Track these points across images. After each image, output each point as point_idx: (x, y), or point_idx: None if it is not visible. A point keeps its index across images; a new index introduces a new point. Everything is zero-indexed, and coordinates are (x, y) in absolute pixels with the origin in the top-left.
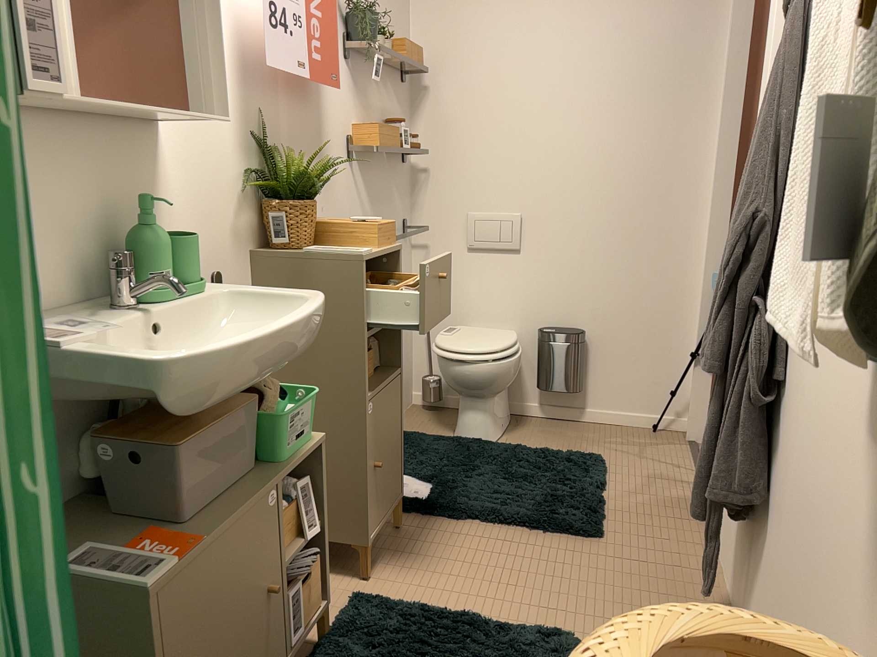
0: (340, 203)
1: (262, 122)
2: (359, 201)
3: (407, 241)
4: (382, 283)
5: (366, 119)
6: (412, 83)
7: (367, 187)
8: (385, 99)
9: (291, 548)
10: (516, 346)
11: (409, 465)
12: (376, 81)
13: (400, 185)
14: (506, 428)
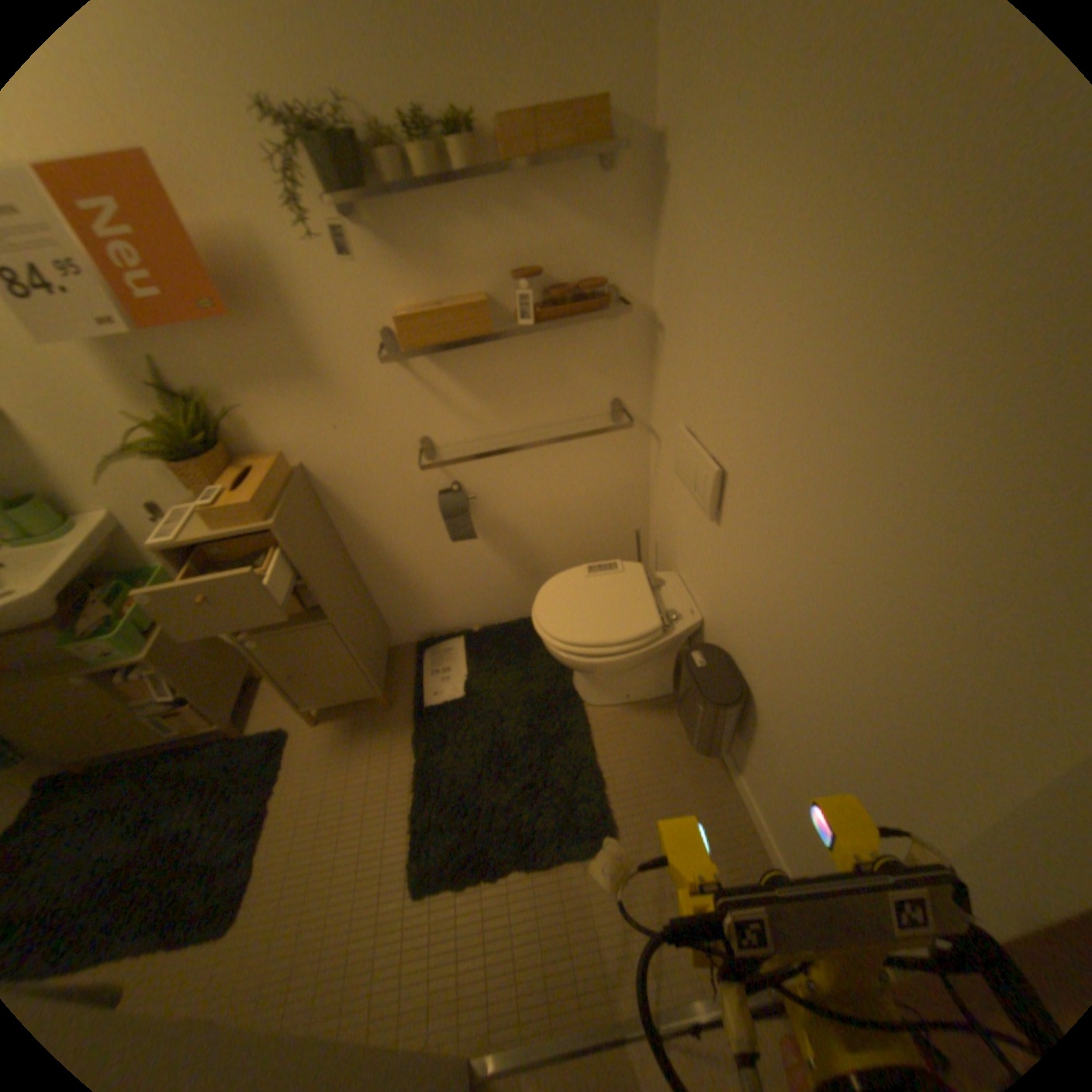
0: (377, 413)
1: (150, 369)
2: (434, 402)
3: (626, 426)
4: (224, 564)
5: (438, 286)
6: (652, 150)
7: (461, 380)
8: (516, 225)
9: (144, 701)
10: (605, 649)
11: (484, 662)
12: (469, 208)
13: (598, 354)
14: (633, 700)
